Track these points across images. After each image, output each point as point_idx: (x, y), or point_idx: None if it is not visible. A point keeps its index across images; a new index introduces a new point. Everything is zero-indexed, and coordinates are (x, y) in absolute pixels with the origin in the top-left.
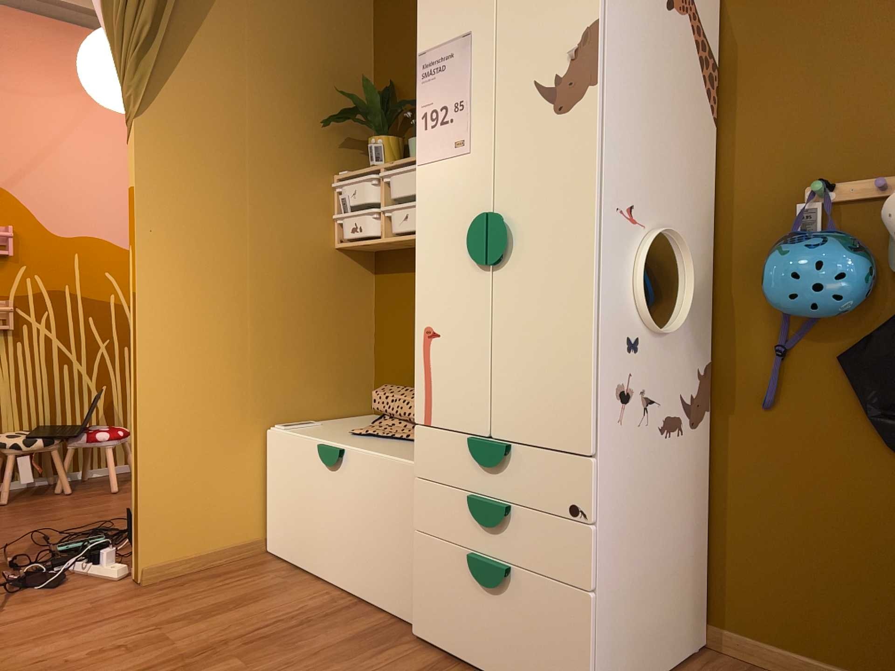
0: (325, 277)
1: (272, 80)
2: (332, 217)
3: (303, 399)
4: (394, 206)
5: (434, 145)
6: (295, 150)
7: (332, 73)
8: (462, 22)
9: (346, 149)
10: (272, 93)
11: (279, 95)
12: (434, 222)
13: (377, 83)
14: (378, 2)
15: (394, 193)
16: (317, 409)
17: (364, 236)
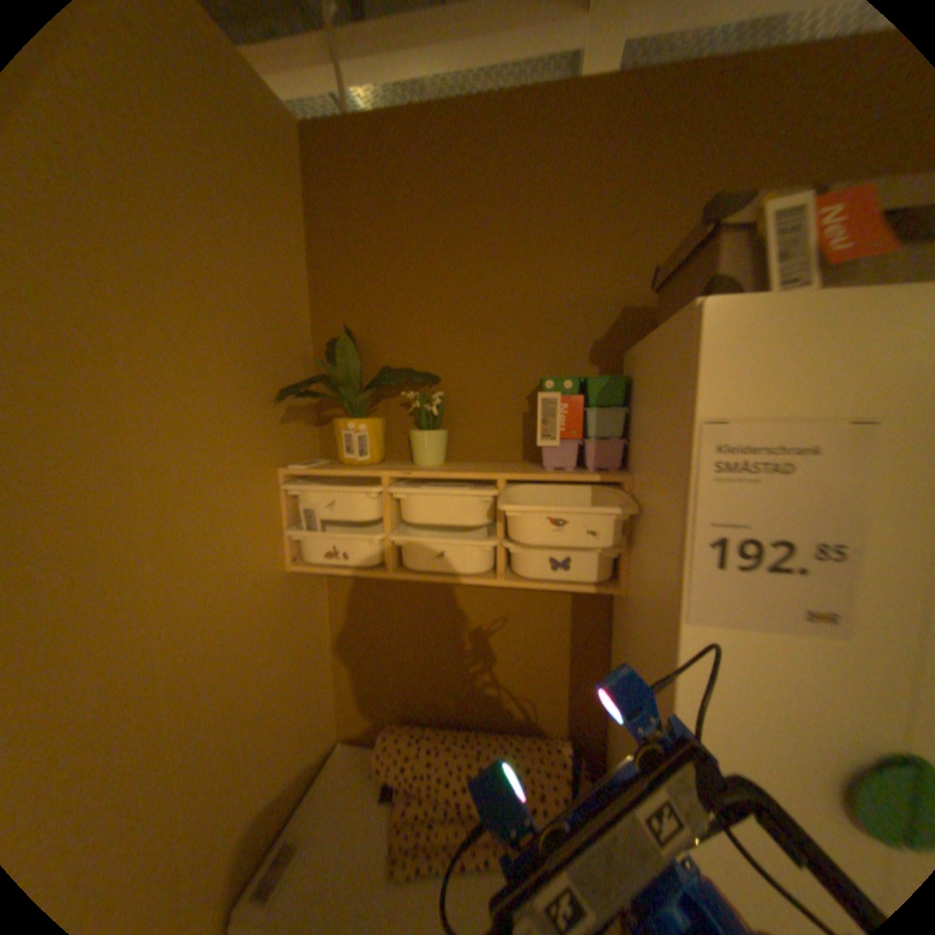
0: (283, 618)
1: (177, 328)
2: (285, 530)
3: (272, 807)
4: (424, 537)
5: (745, 600)
6: (229, 448)
7: (267, 309)
8: (853, 390)
9: (292, 423)
10: (180, 354)
11: (193, 356)
12: (734, 729)
13: (322, 324)
14: (317, 204)
15: (415, 514)
16: (289, 800)
17: (354, 564)
